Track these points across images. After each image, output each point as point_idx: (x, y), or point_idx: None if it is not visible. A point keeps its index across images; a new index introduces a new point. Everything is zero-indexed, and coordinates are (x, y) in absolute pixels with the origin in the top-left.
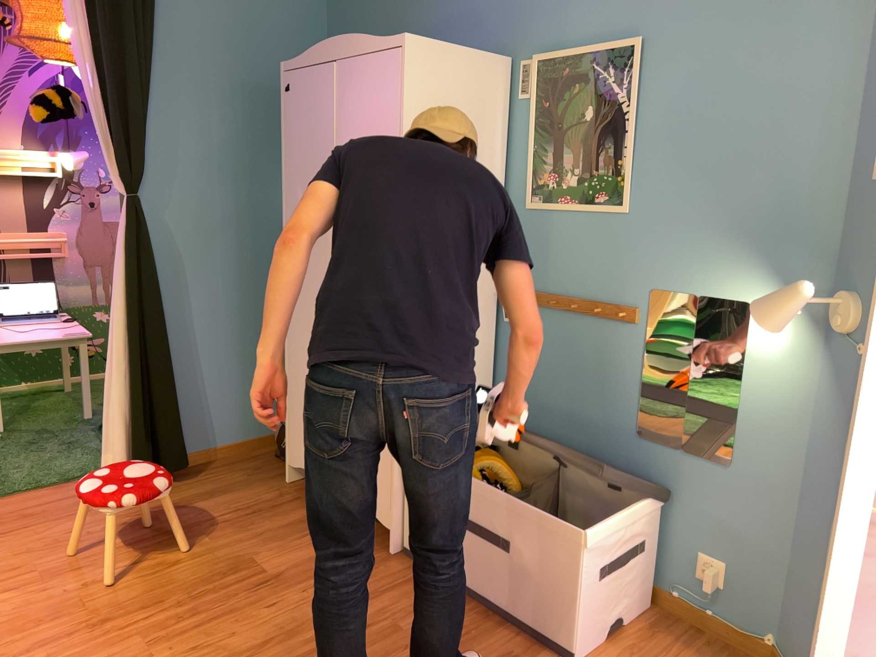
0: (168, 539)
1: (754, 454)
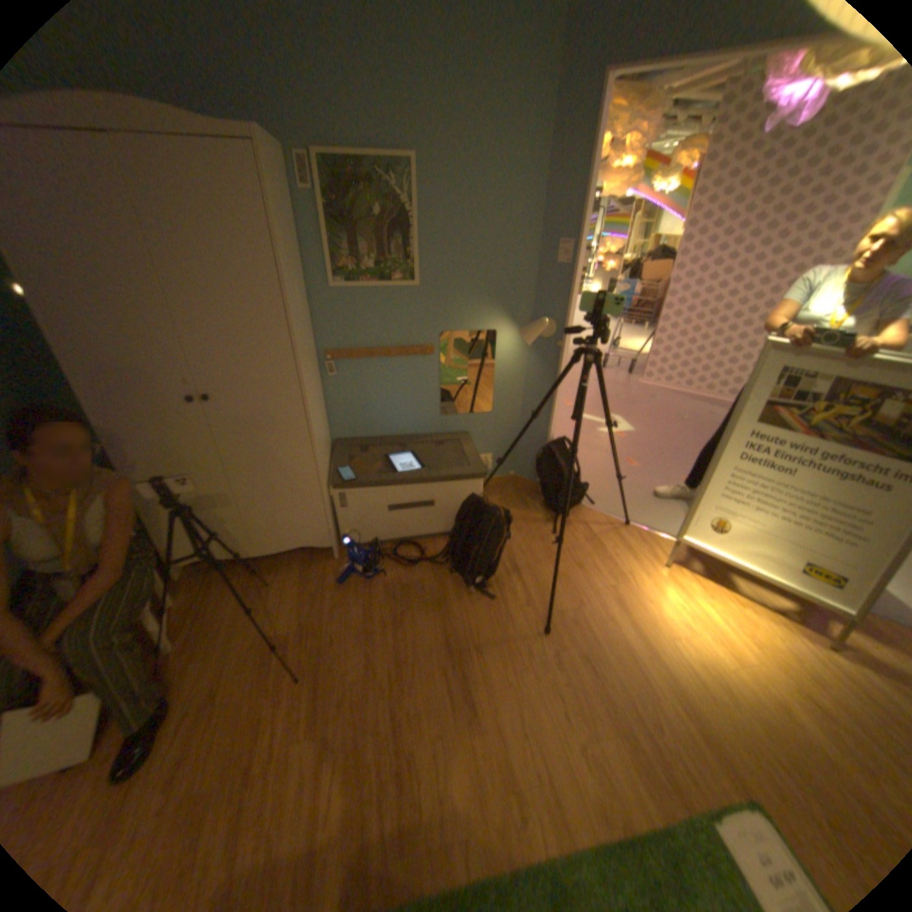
0: (165, 694)
1: (501, 402)
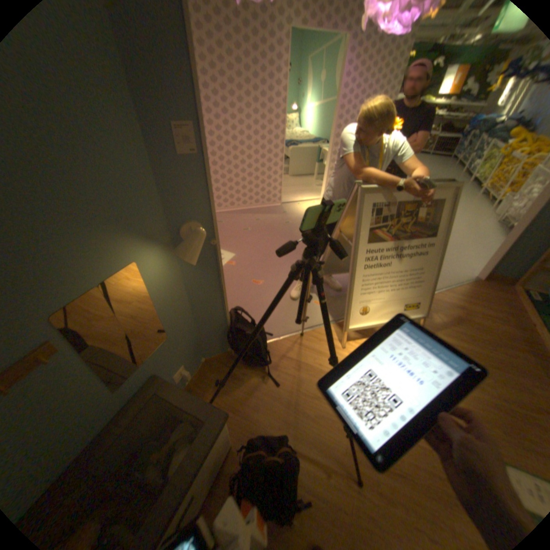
0: None
1: (173, 321)
